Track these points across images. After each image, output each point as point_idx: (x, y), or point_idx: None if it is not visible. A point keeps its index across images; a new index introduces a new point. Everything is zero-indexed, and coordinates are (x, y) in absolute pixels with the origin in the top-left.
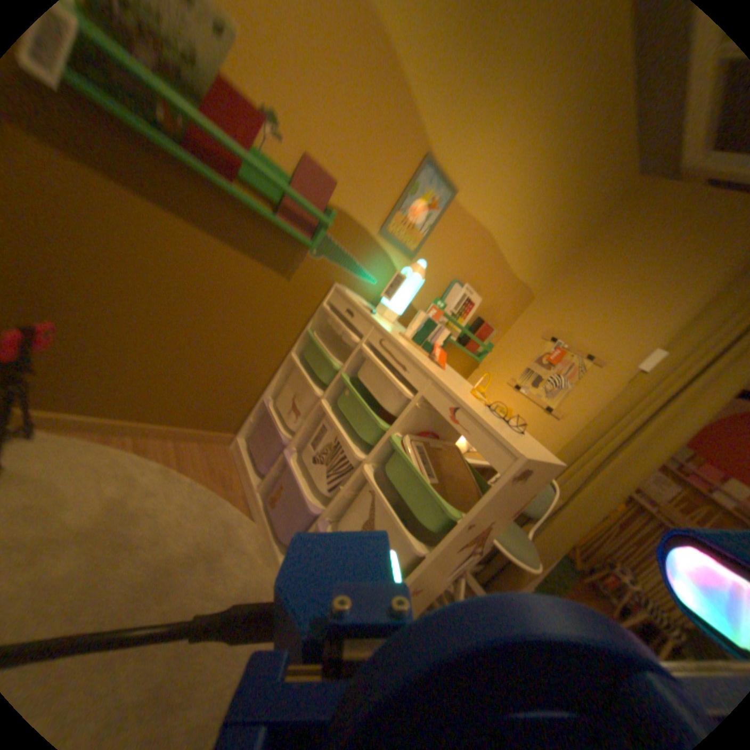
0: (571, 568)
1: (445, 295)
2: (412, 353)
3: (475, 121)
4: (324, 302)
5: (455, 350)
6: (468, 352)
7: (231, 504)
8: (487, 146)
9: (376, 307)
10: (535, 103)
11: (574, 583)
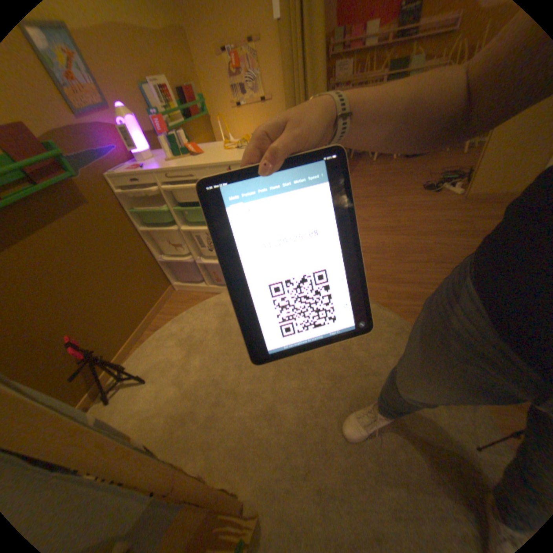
0: None
1: (144, 100)
2: (181, 163)
3: None
4: (110, 188)
5: (187, 123)
6: (194, 115)
7: (204, 300)
8: None
9: (130, 157)
10: None
11: None
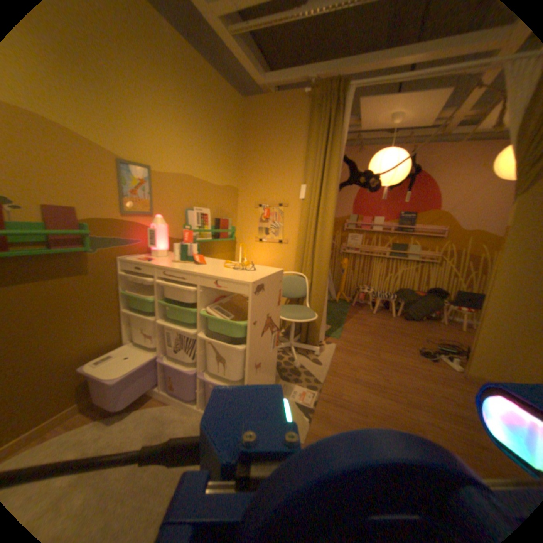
0: (343, 303)
1: (185, 219)
2: (182, 267)
3: (129, 125)
4: (117, 270)
5: (214, 242)
6: (222, 239)
7: (146, 408)
8: (146, 133)
9: (150, 252)
10: (155, 97)
11: (347, 309)
